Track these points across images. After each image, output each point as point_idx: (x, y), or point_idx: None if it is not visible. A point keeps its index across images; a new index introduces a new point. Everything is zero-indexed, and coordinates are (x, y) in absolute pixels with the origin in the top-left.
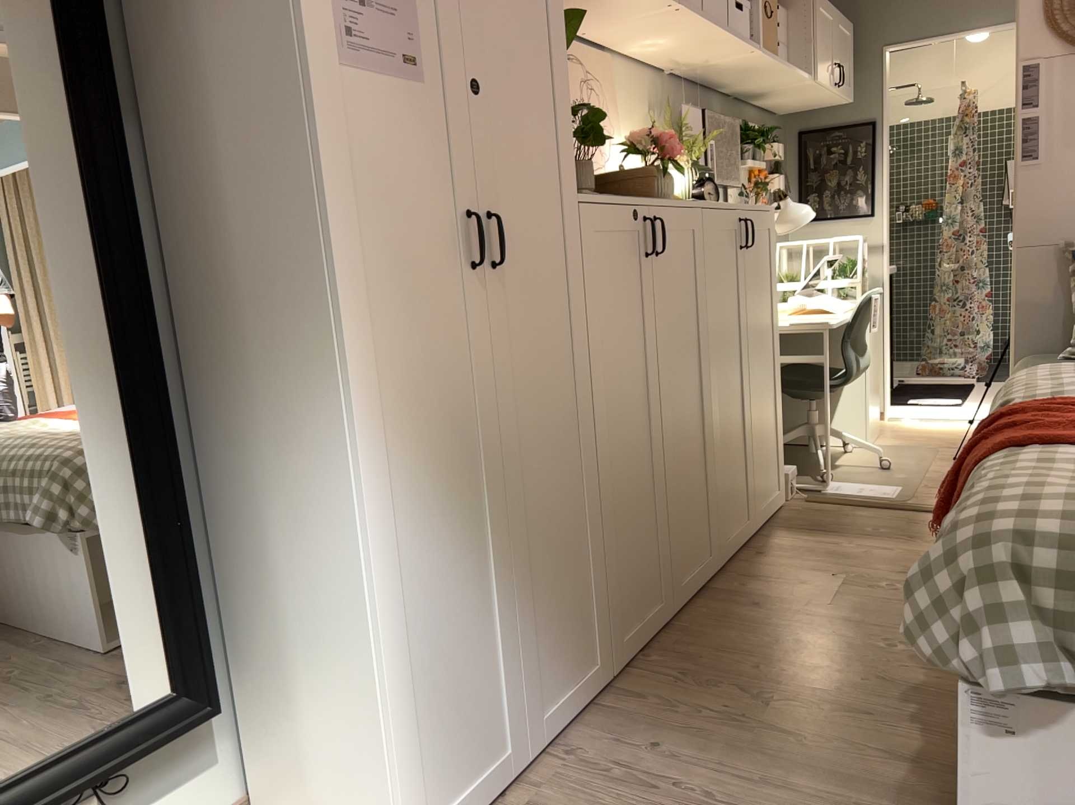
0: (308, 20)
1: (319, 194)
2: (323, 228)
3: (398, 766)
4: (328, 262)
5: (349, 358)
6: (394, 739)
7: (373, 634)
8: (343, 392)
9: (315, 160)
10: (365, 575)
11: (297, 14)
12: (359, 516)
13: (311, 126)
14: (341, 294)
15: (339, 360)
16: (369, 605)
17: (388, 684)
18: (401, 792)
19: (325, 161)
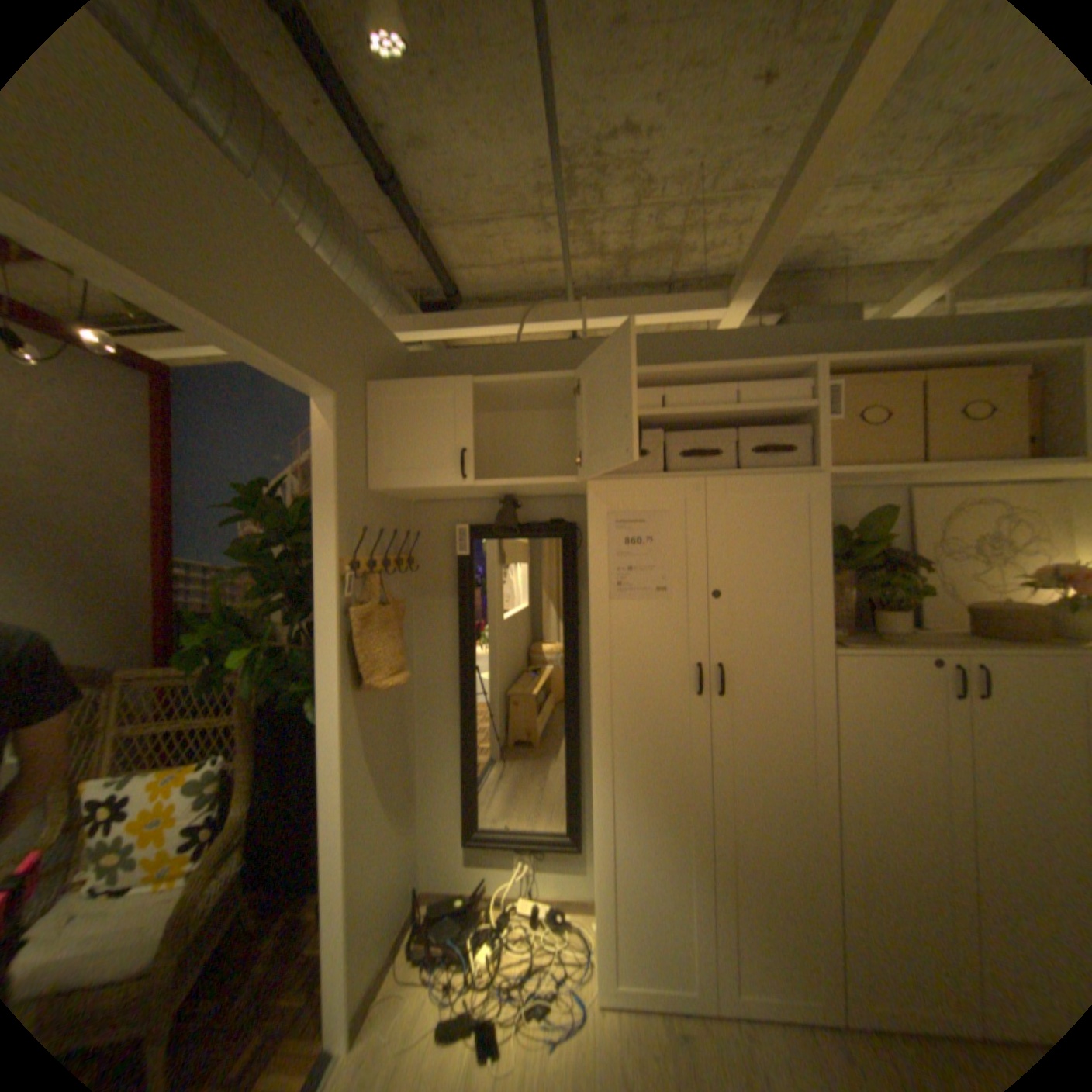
0: (596, 586)
1: (592, 659)
2: (592, 674)
3: (604, 938)
4: (592, 688)
5: (600, 732)
6: (604, 924)
7: (596, 864)
8: (594, 747)
9: (591, 644)
10: (595, 835)
11: (590, 585)
12: (595, 805)
13: (591, 630)
14: (599, 703)
15: (593, 732)
16: (596, 849)
17: (603, 894)
18: (605, 953)
19: (598, 644)
